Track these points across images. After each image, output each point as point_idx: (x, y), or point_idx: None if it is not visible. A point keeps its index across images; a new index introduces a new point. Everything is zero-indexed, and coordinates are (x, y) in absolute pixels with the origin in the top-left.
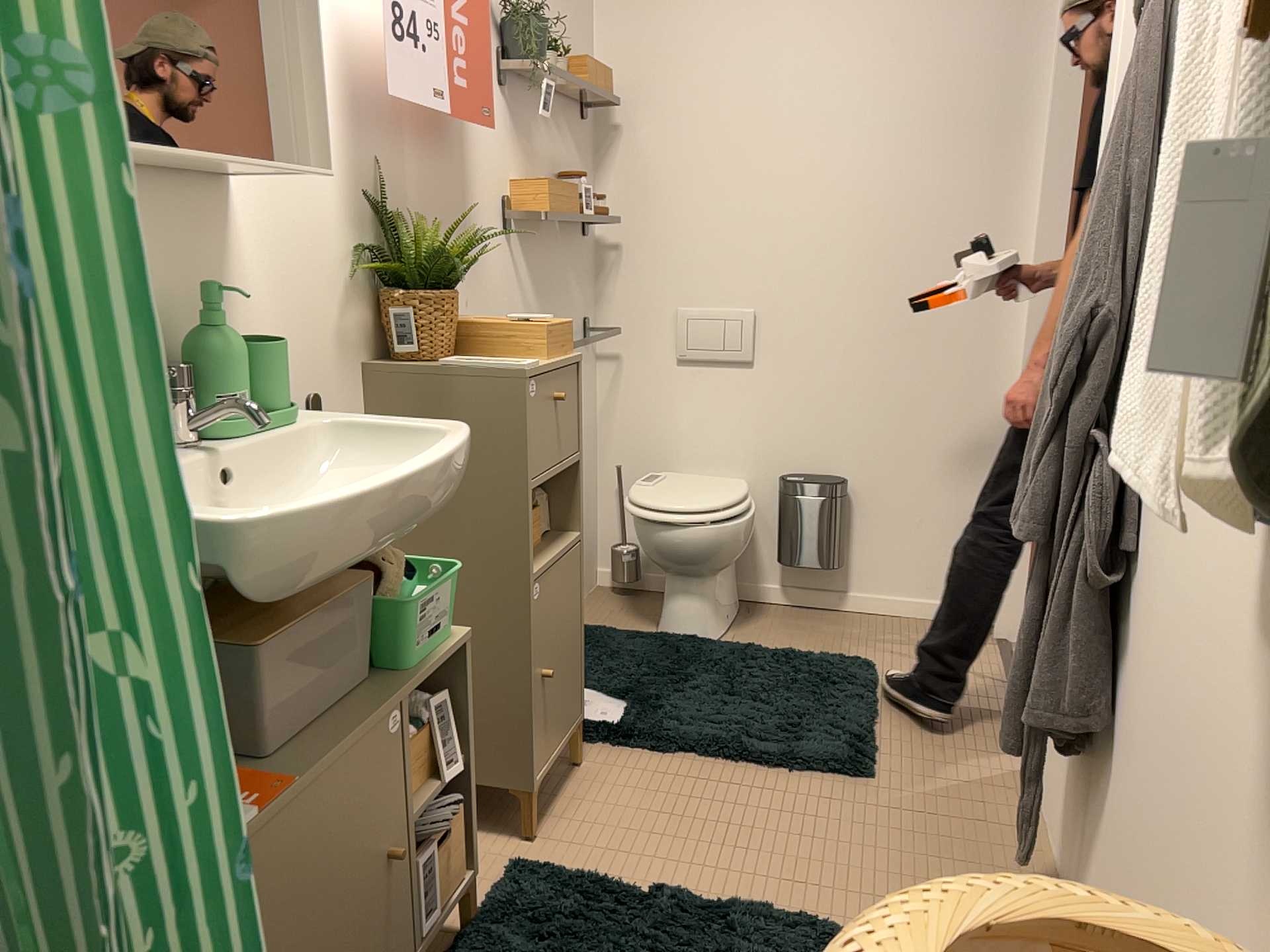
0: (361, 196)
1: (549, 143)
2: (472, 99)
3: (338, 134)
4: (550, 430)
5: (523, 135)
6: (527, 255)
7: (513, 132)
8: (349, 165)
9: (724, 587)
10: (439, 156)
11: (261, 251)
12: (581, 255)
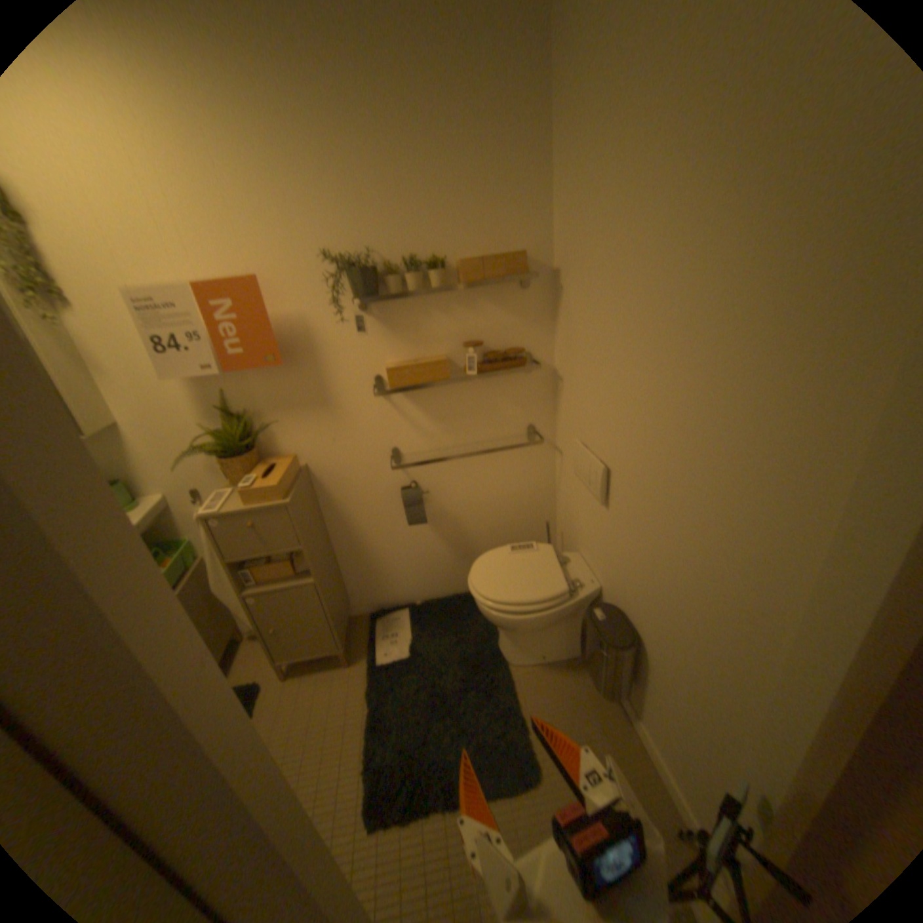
0: (204, 407)
1: (448, 318)
2: (245, 351)
3: (177, 385)
4: (244, 538)
5: (399, 325)
6: (412, 399)
7: (380, 328)
8: (190, 396)
9: (539, 639)
10: (280, 369)
11: (136, 443)
12: (517, 383)
